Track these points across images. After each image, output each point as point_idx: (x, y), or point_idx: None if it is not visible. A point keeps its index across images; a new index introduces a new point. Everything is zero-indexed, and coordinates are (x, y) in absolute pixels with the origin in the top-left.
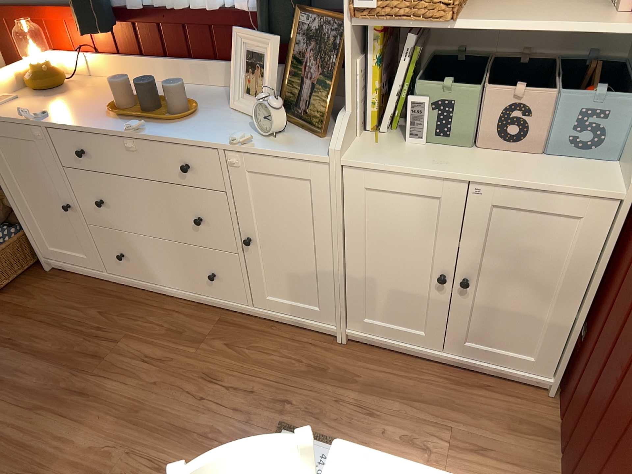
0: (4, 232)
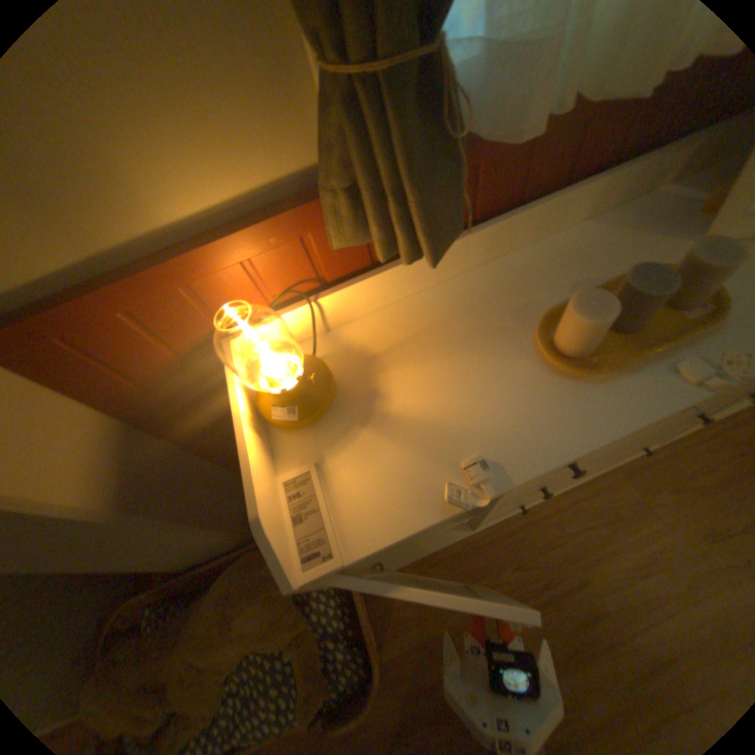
0: (314, 609)
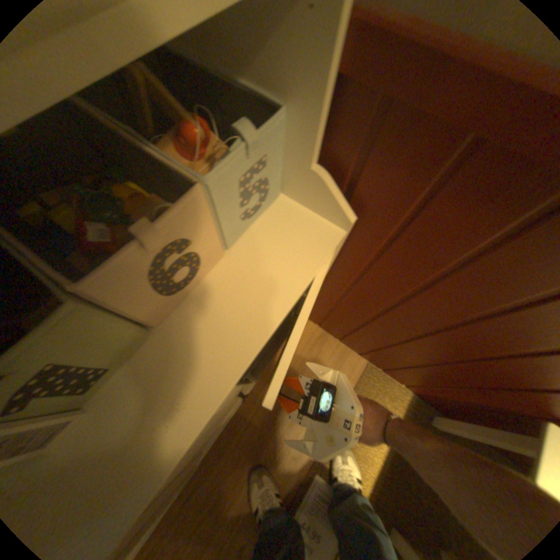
0: None
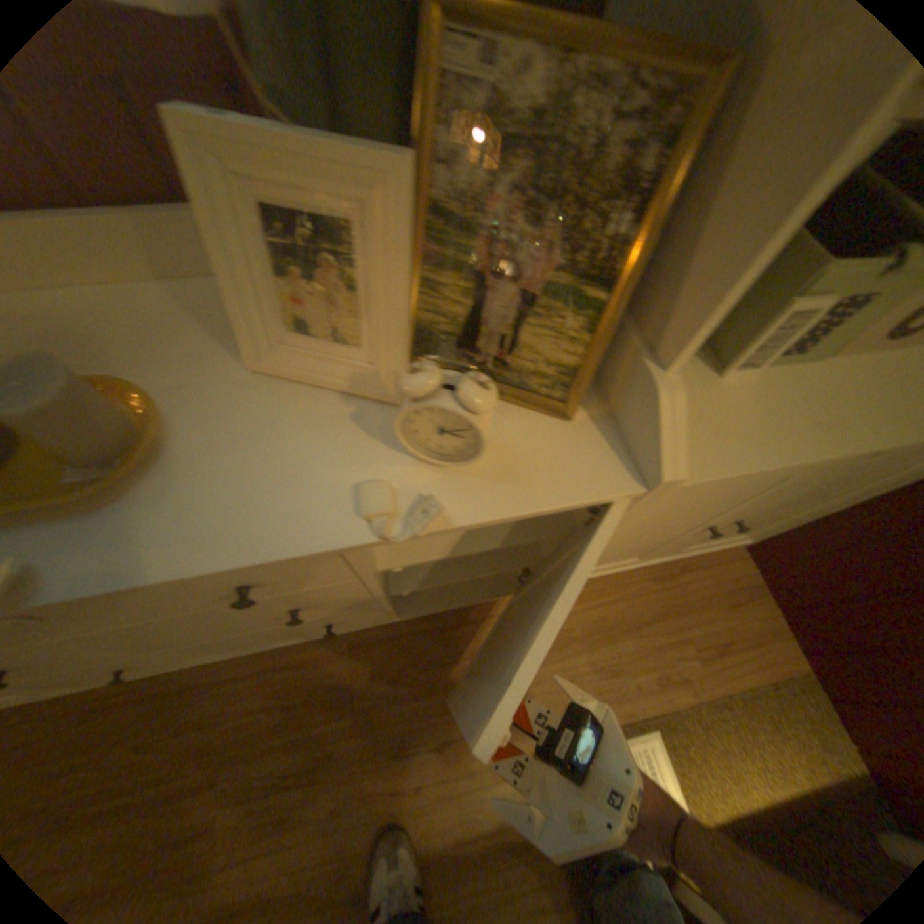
0: None
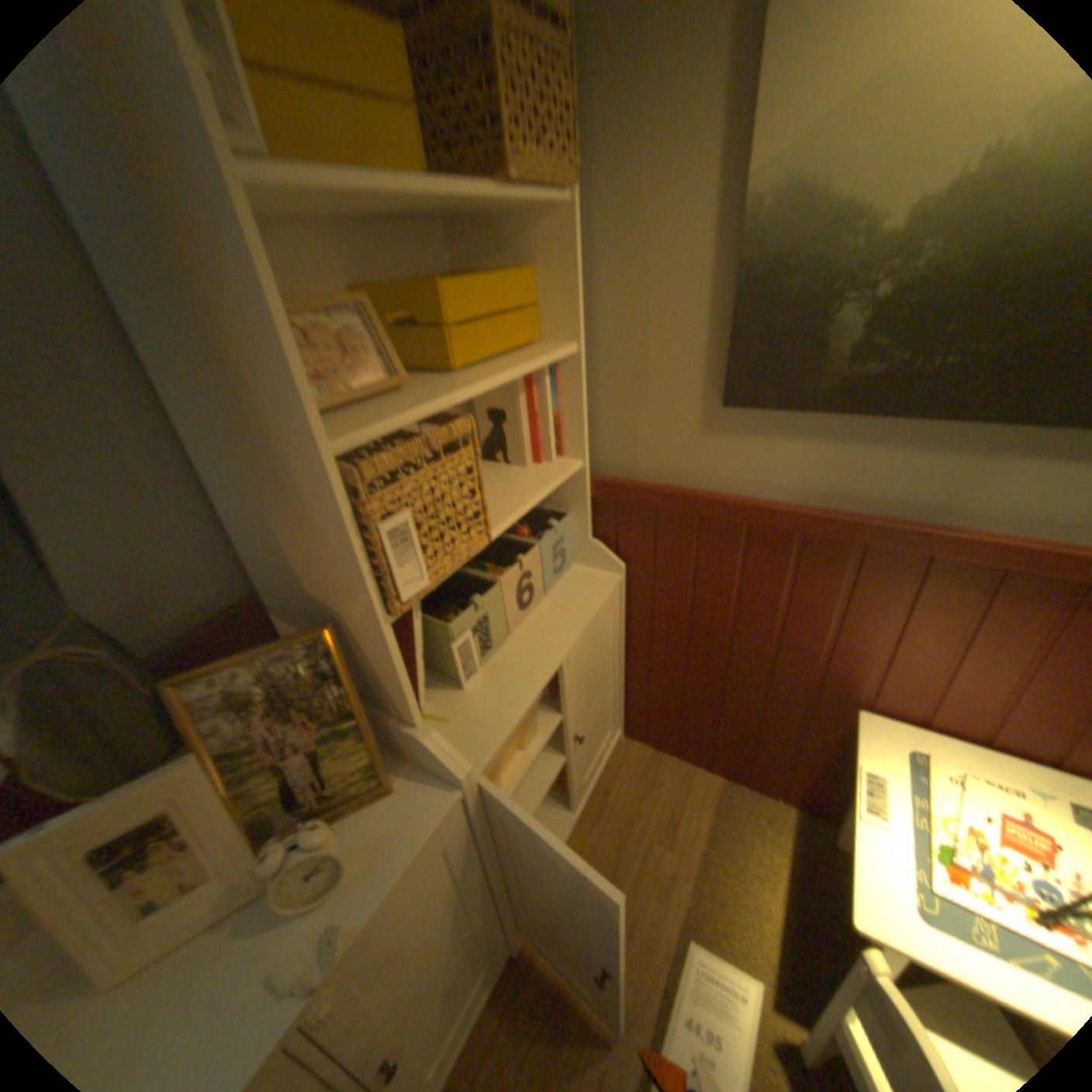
0: None
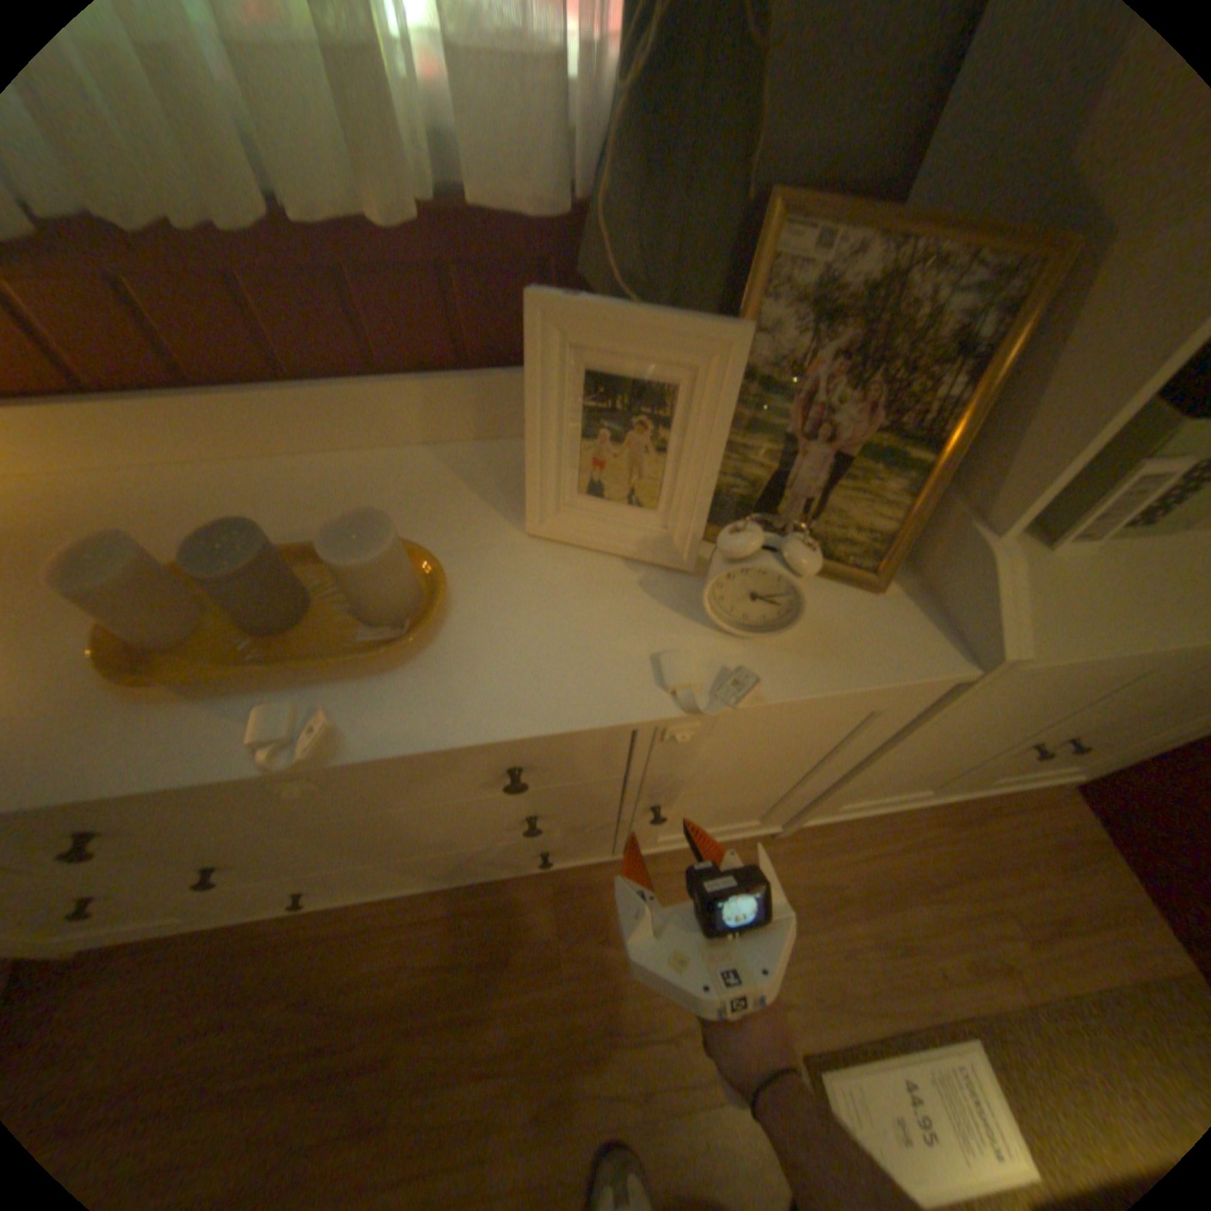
0: None
